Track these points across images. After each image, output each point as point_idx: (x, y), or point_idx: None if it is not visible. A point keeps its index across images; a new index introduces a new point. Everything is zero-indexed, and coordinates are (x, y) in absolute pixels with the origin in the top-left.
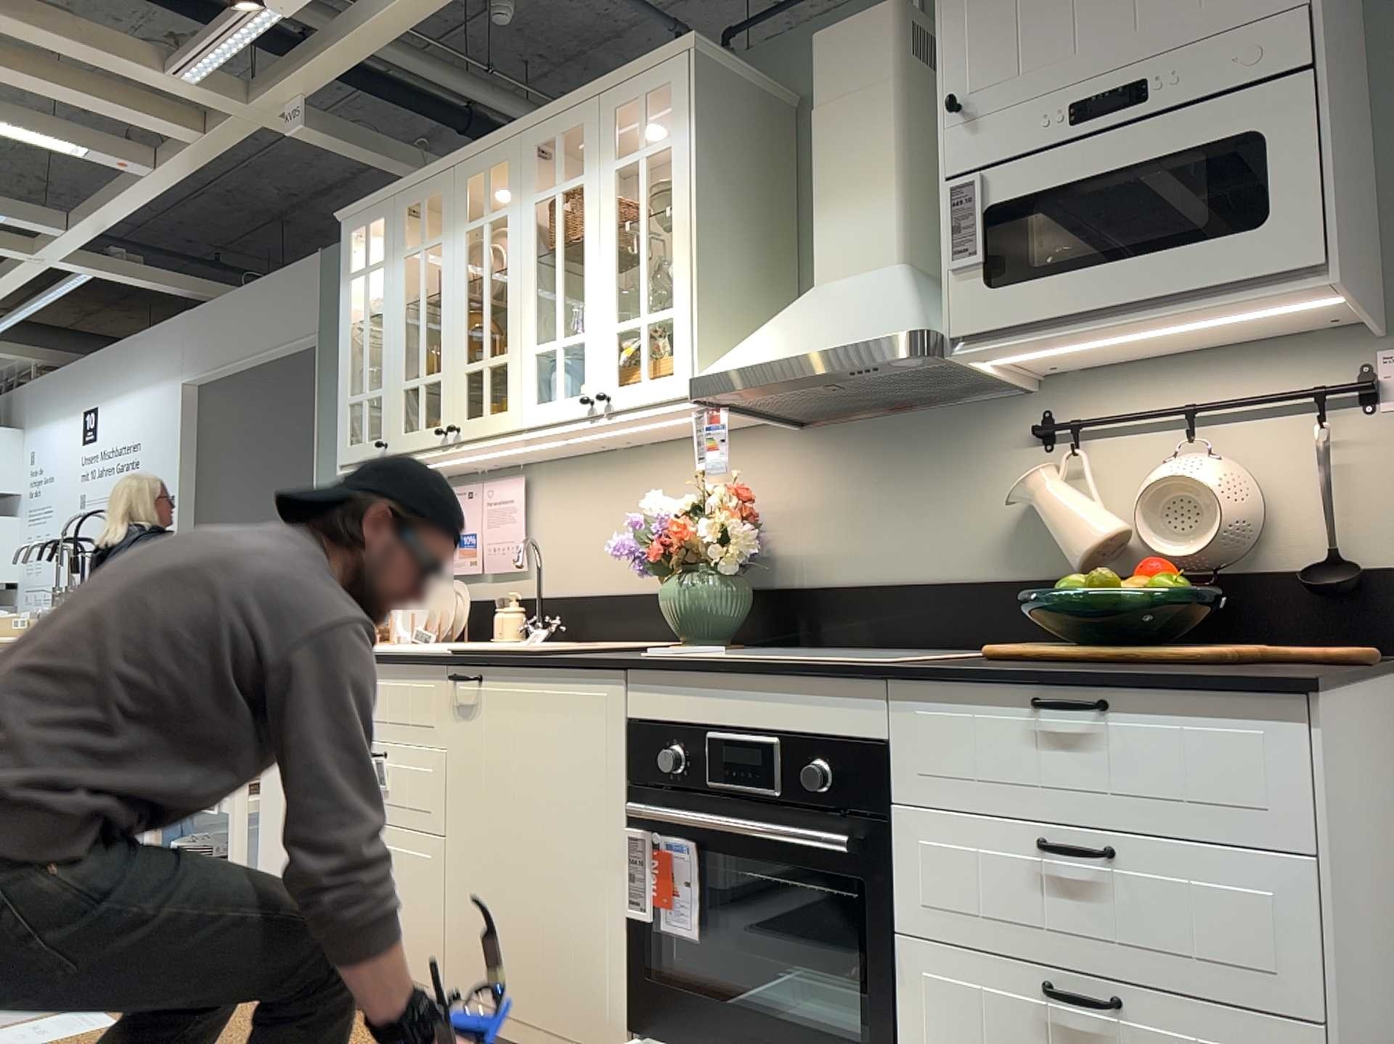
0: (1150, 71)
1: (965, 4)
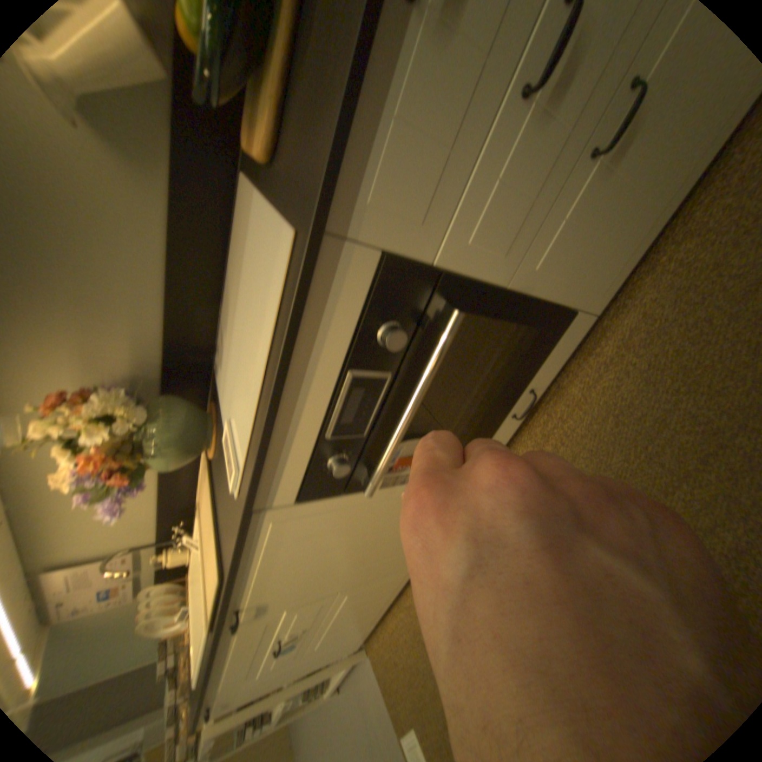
0: None
1: None
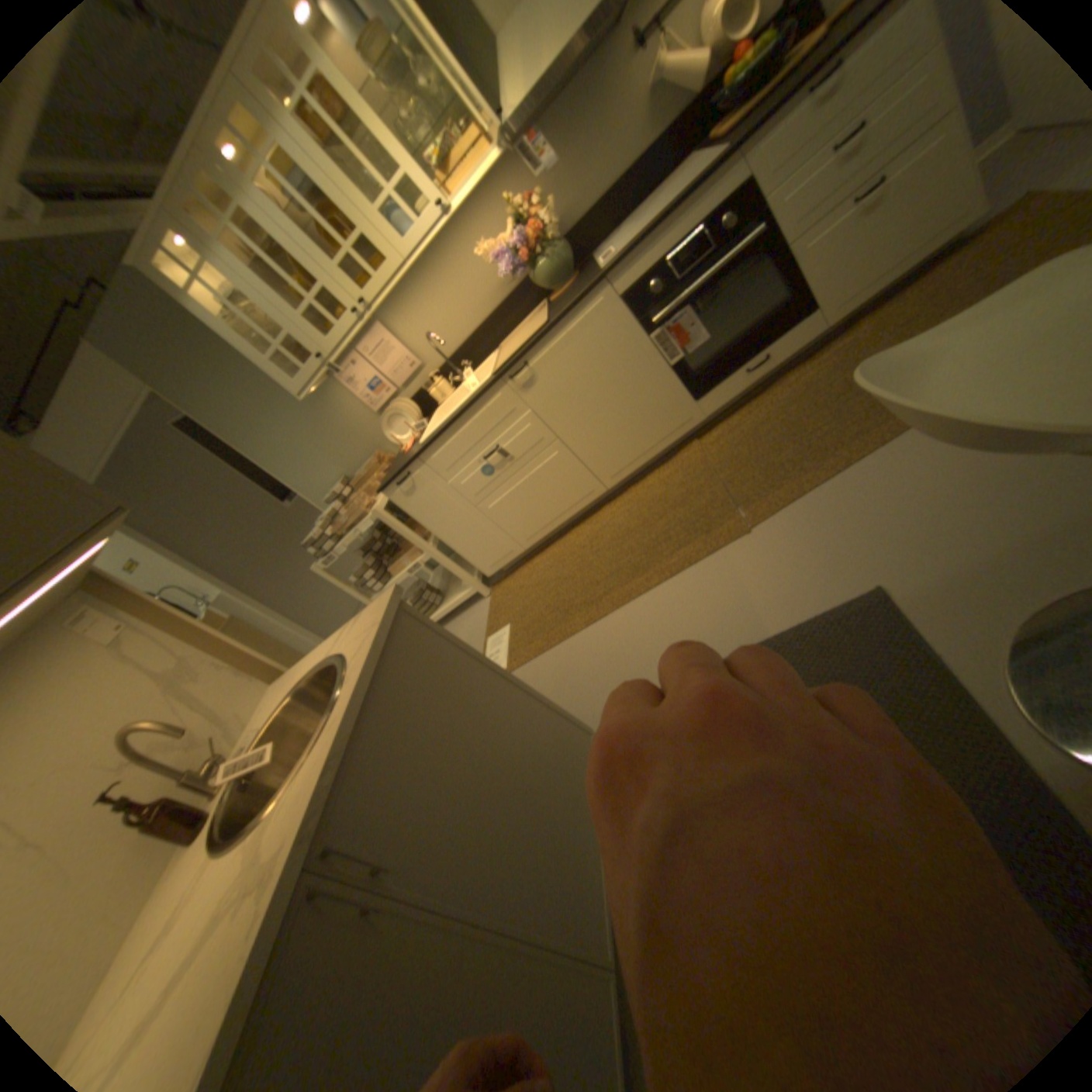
0: None
1: None
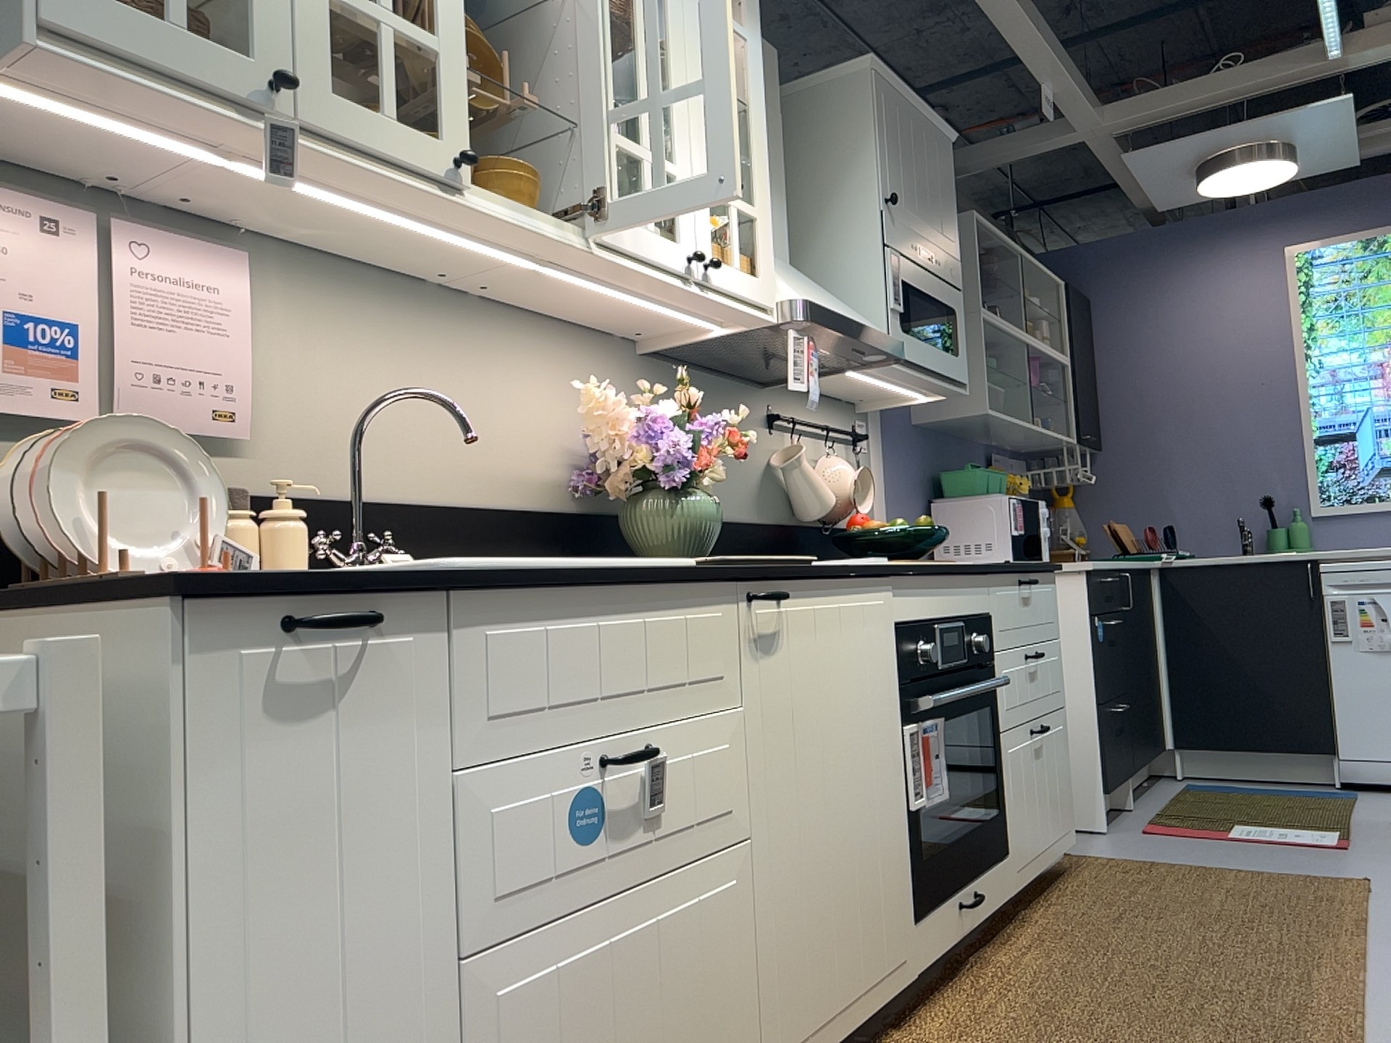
0: (937, 253)
1: (888, 138)
